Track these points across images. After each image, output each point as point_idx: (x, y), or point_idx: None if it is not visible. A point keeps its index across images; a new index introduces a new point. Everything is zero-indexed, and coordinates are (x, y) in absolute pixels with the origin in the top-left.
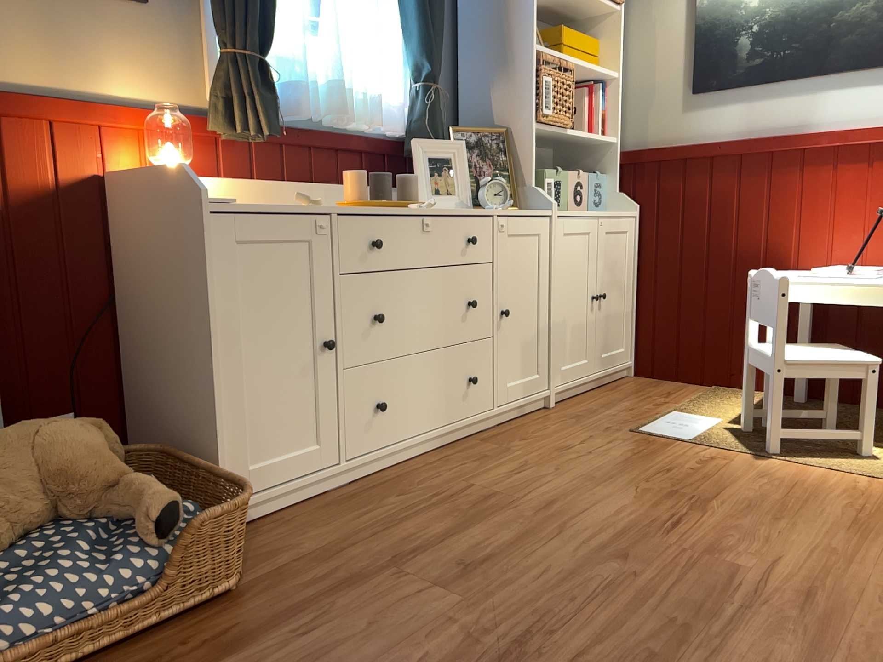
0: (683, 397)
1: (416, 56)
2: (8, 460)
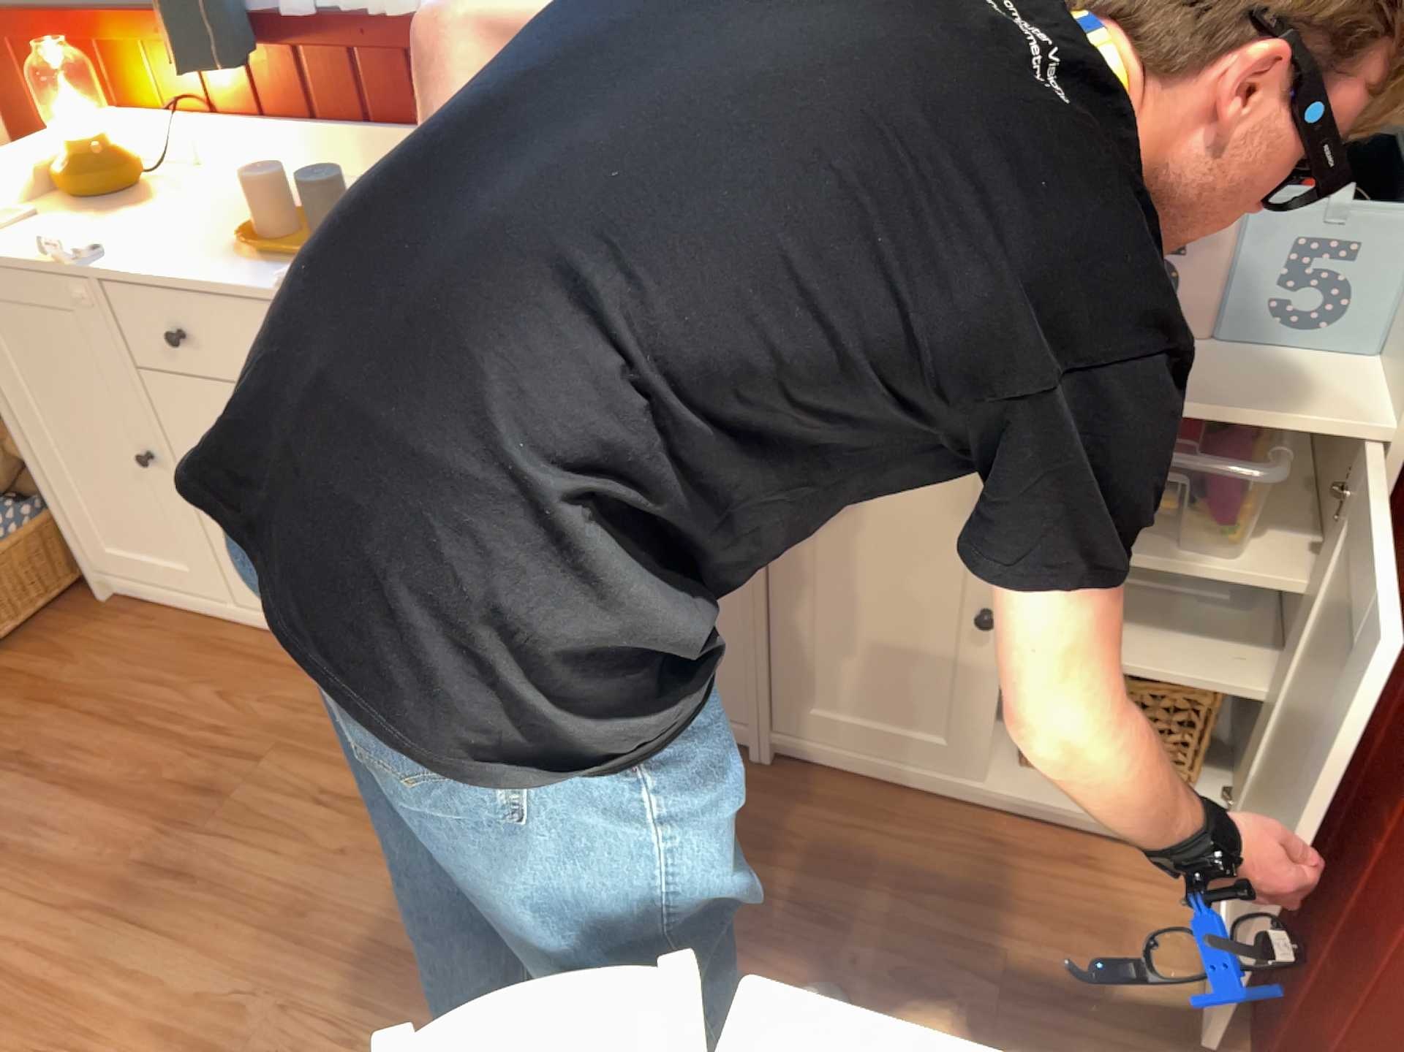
0: (1040, 1034)
1: None
2: None
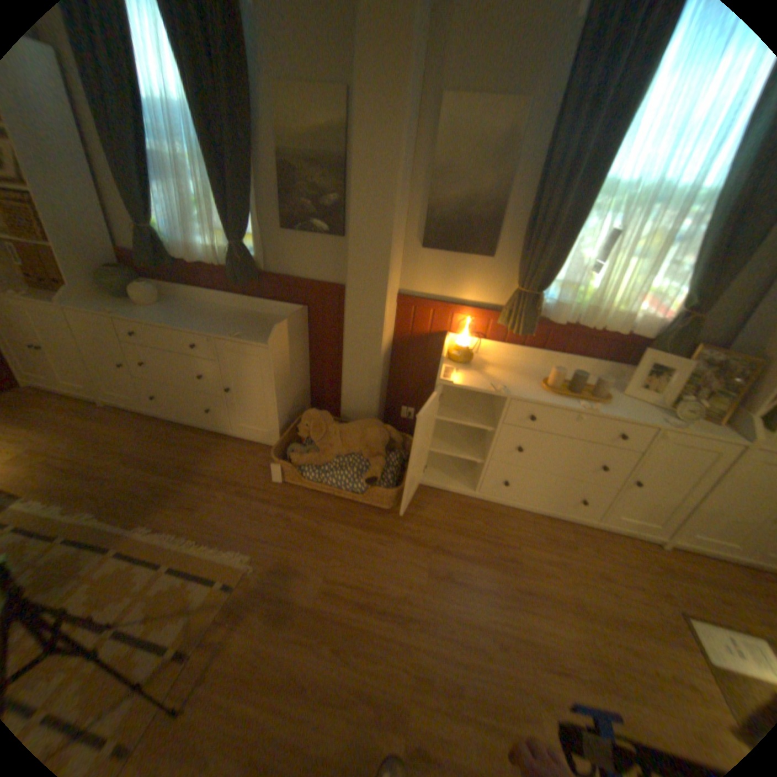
0: None
1: (692, 289)
2: (356, 432)
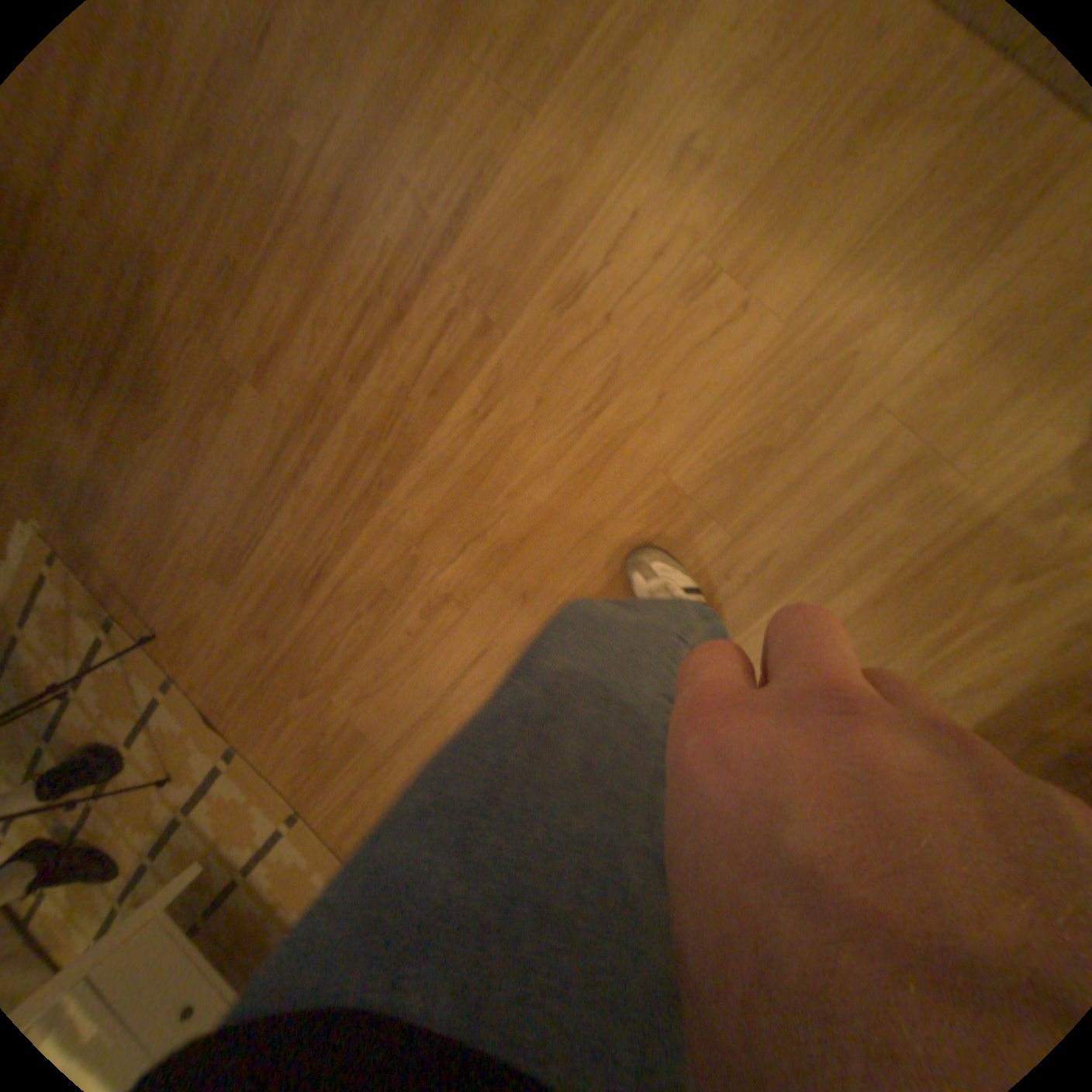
0: None
1: None
2: None
